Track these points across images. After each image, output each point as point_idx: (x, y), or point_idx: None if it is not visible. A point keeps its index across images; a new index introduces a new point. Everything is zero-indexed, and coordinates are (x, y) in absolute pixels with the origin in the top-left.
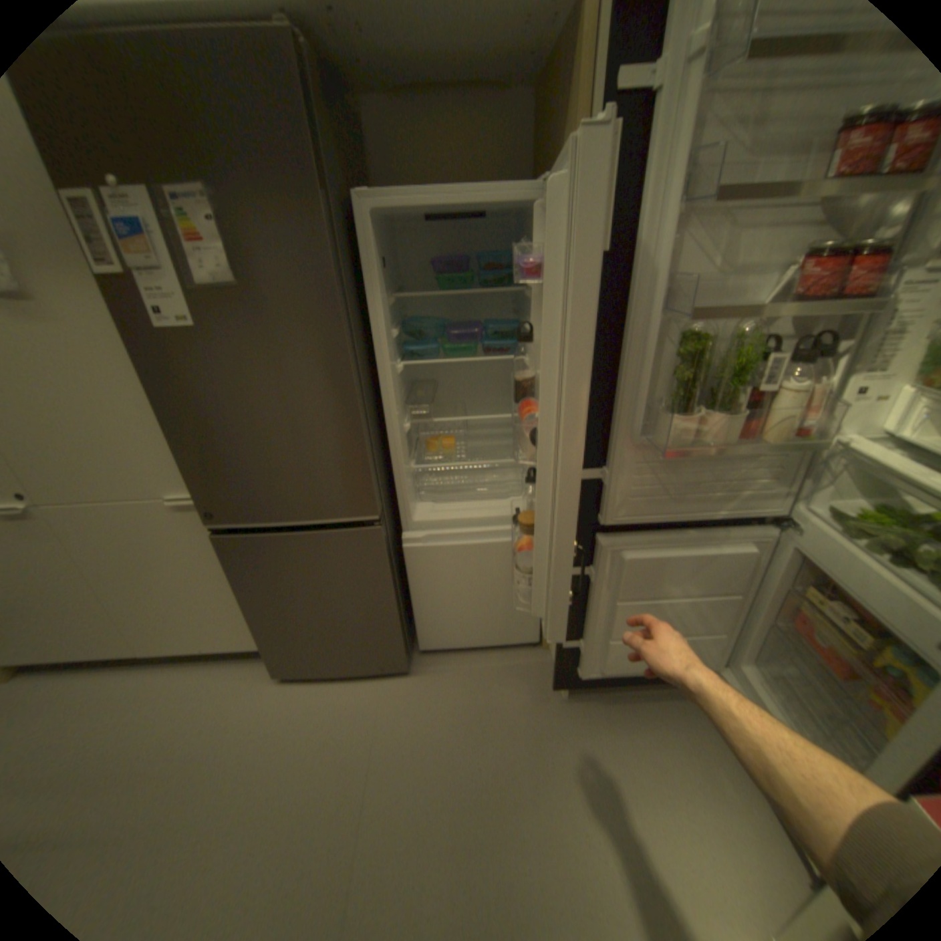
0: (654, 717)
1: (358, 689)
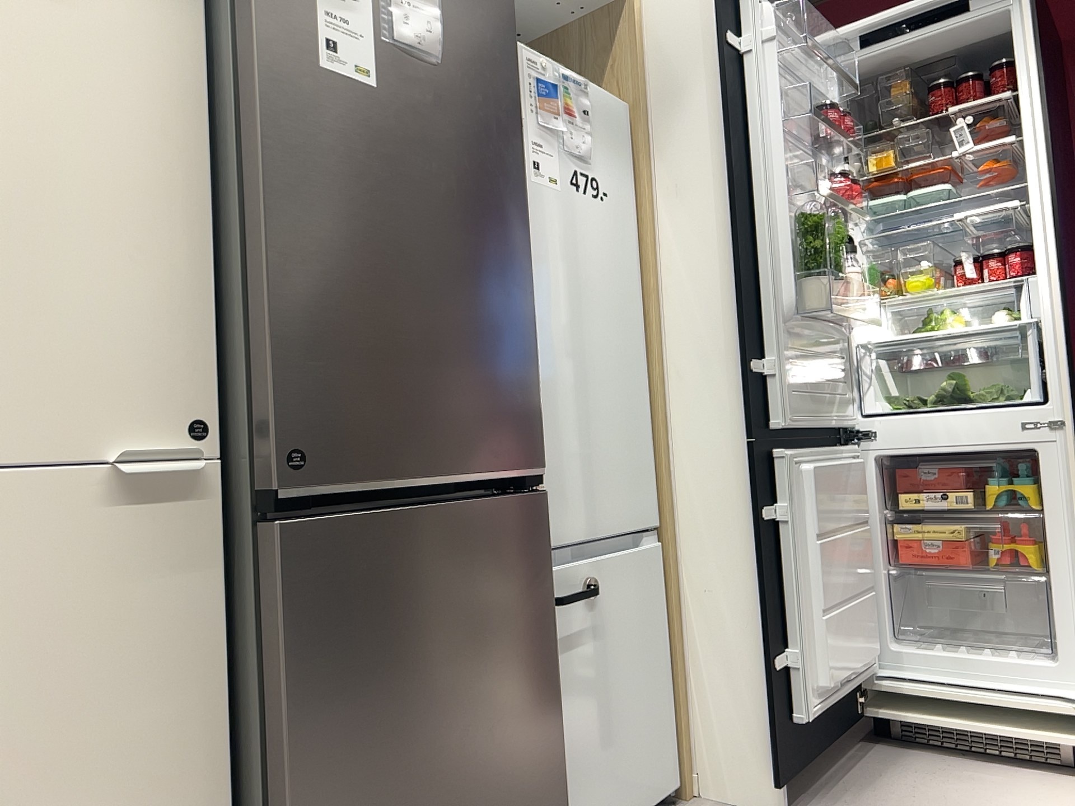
0: (871, 774)
1: None
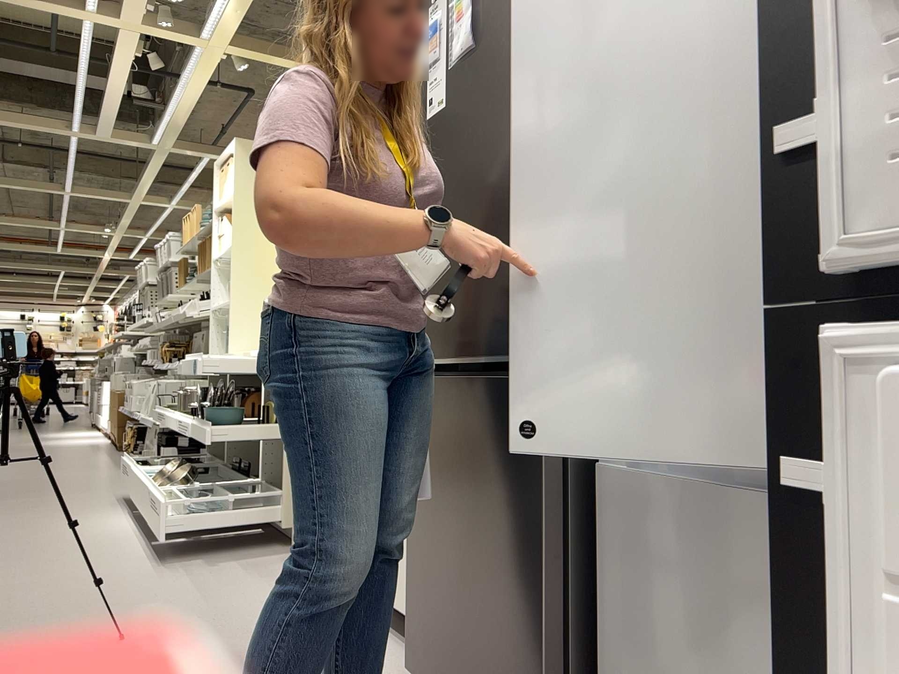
0: None
1: None
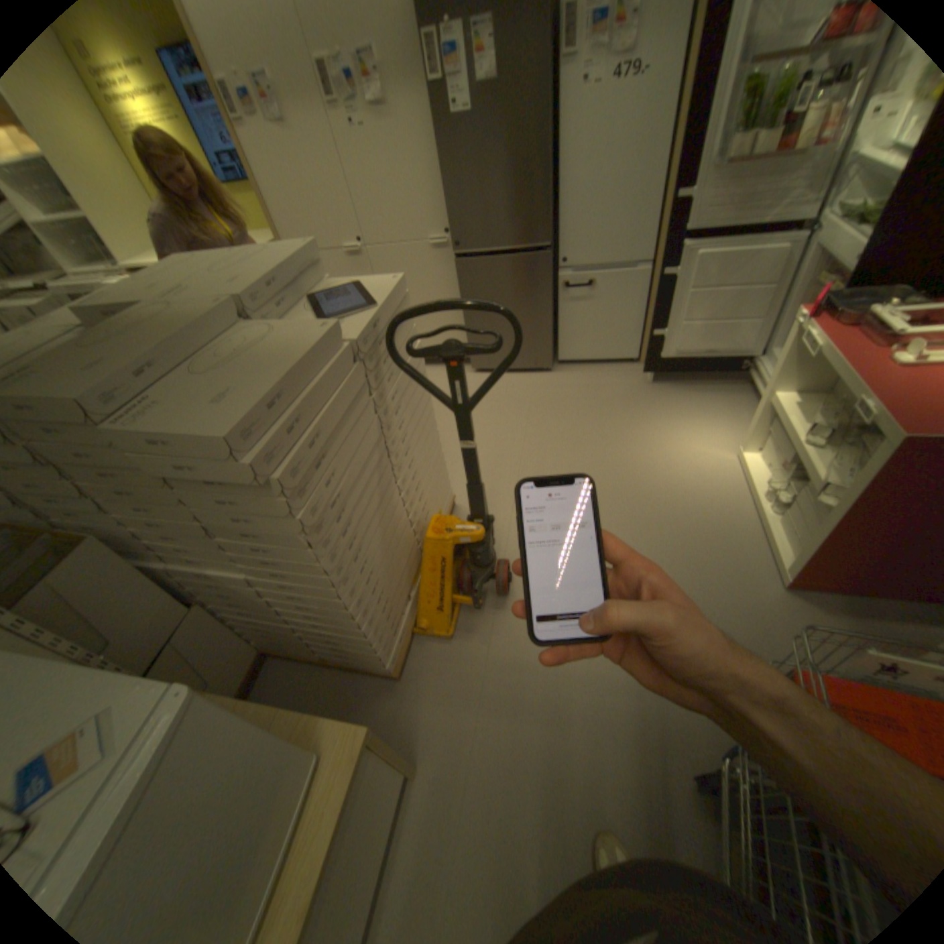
0: (708, 392)
1: (522, 377)
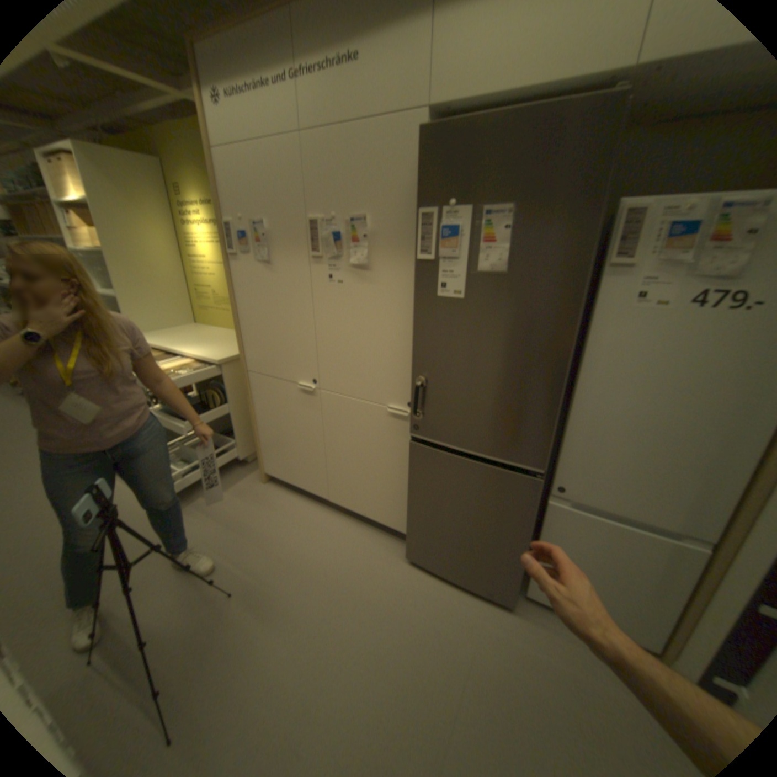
0: None
1: (468, 602)
